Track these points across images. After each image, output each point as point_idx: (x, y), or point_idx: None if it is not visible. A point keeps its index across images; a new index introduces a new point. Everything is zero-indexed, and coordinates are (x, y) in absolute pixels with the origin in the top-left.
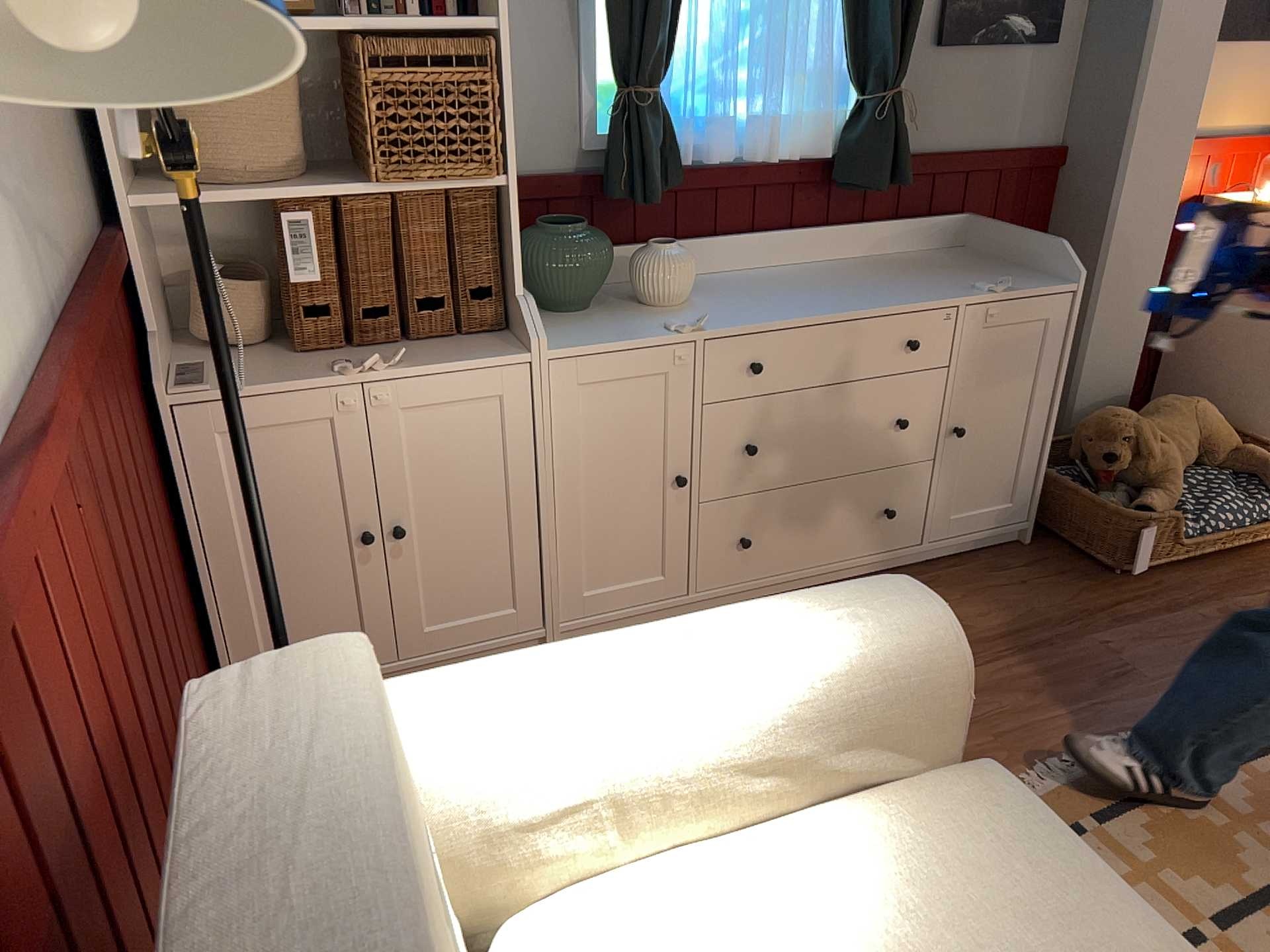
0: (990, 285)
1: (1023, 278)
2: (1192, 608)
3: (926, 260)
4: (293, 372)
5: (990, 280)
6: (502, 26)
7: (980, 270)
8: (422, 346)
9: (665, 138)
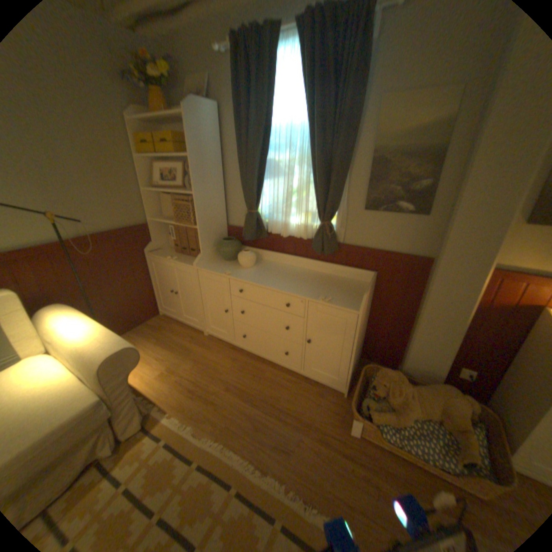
0: (323, 297)
1: (349, 301)
2: (356, 465)
3: (342, 282)
4: (166, 255)
5: (331, 296)
6: (194, 193)
7: (345, 292)
8: (190, 257)
9: (255, 223)
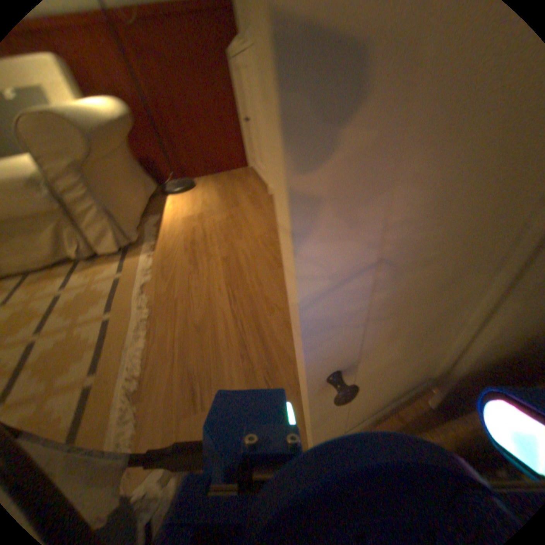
0: None
1: None
2: None
3: None
4: None
5: None
6: None
7: None
8: None
9: None
